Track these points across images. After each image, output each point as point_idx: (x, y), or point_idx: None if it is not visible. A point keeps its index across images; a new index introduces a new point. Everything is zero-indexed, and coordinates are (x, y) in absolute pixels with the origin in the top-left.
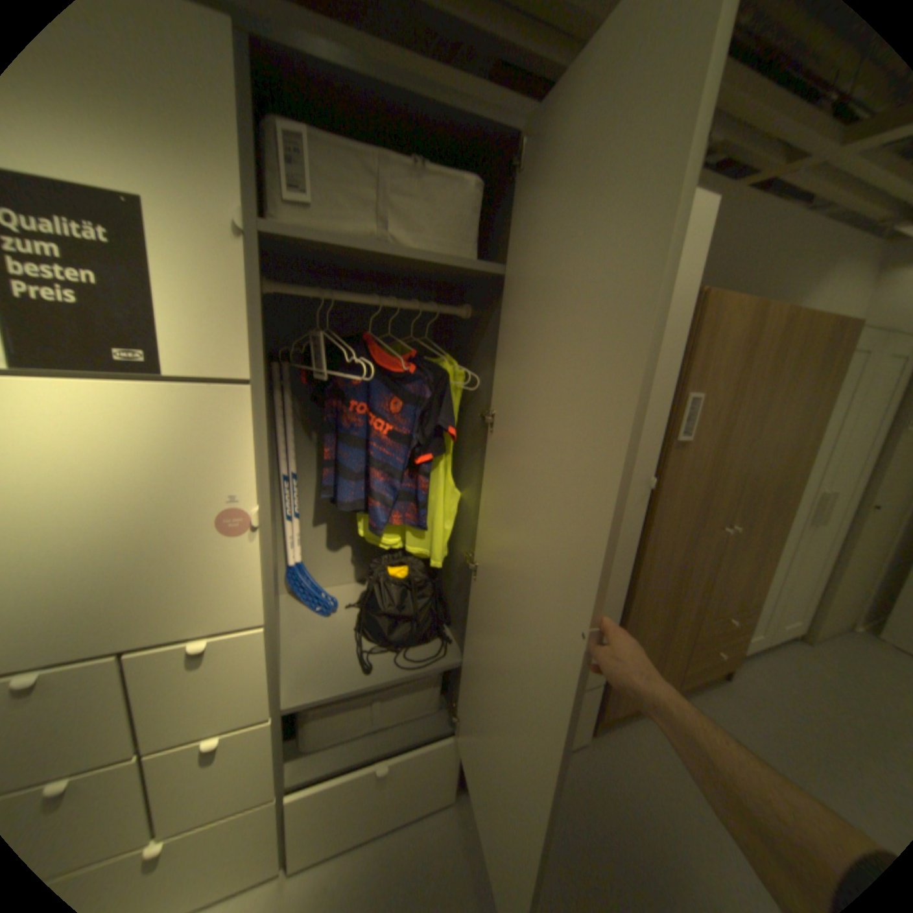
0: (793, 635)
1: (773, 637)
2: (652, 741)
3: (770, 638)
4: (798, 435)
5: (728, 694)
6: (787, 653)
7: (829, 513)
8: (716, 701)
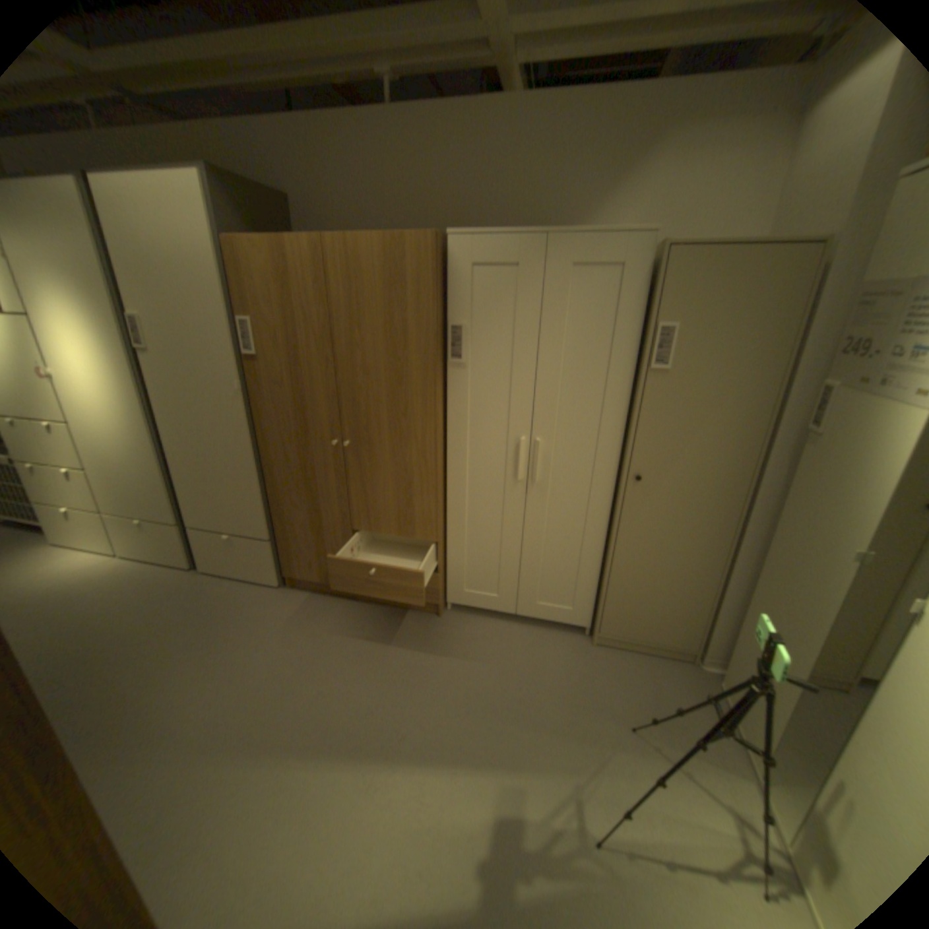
0: (557, 615)
1: (513, 601)
2: (316, 606)
3: (508, 600)
4: (389, 359)
5: (422, 620)
6: (549, 633)
7: (535, 464)
8: (403, 617)
